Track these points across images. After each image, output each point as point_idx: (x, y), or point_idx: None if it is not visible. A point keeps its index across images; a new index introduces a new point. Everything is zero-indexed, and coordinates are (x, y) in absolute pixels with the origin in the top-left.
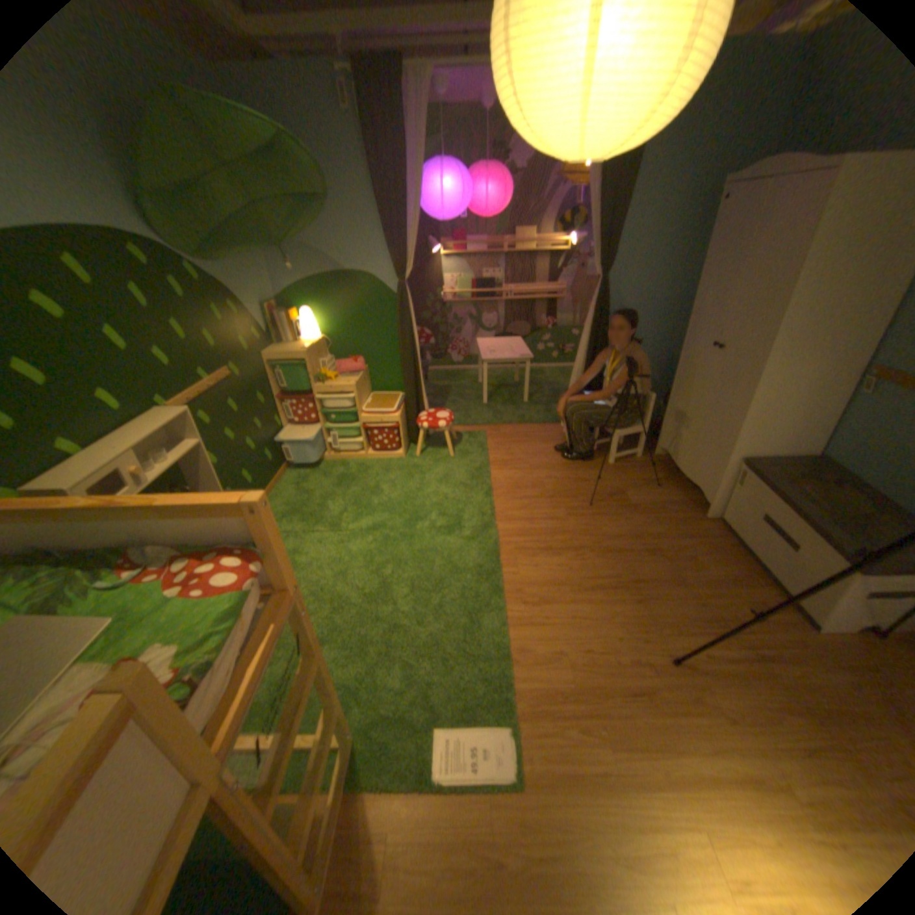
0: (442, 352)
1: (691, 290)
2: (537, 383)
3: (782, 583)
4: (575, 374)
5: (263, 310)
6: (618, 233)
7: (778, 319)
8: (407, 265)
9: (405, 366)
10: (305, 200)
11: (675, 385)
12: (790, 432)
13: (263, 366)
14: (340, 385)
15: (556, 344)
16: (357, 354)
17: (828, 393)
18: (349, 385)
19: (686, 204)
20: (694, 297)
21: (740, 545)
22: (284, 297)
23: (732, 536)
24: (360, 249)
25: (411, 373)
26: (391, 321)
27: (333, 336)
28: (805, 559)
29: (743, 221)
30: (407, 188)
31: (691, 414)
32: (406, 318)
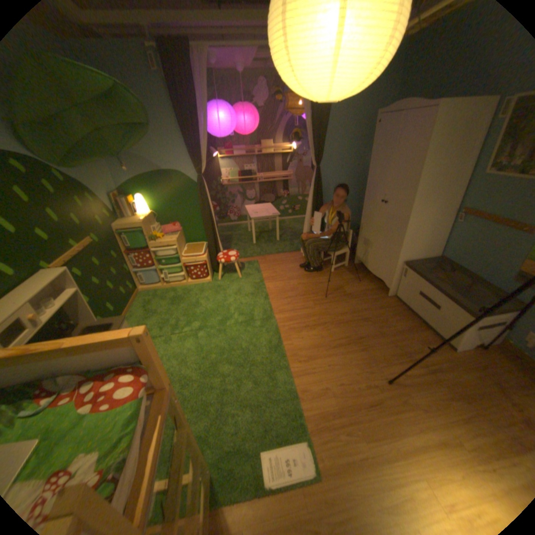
0: (224, 214)
1: (363, 172)
2: (283, 229)
3: (433, 327)
4: (306, 222)
5: (109, 197)
6: (323, 142)
7: (416, 186)
8: (202, 164)
9: (206, 225)
10: (134, 127)
11: (362, 224)
12: (426, 245)
13: (113, 233)
14: (166, 241)
15: (290, 205)
16: (175, 220)
17: (442, 223)
18: (172, 240)
19: (356, 125)
20: (365, 175)
21: (408, 309)
22: (122, 188)
23: (403, 305)
24: (171, 155)
25: (210, 229)
26: (194, 199)
27: (157, 210)
28: (444, 313)
29: (390, 134)
30: (198, 118)
31: (373, 240)
32: (204, 196)
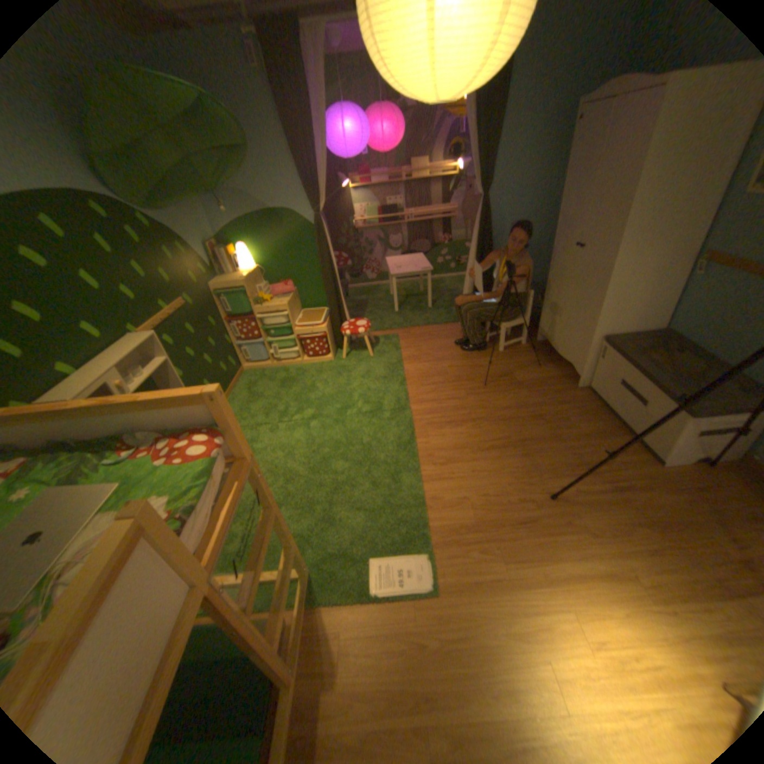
0: (358, 271)
1: (558, 200)
2: (438, 291)
3: (636, 431)
4: (467, 280)
5: (205, 248)
6: (494, 156)
7: (624, 219)
8: (319, 199)
9: (327, 284)
10: (229, 150)
11: (549, 281)
12: (640, 312)
13: (210, 294)
14: (275, 305)
15: (452, 257)
16: (287, 278)
17: (668, 277)
18: (282, 304)
19: (549, 126)
20: (561, 206)
21: (603, 406)
22: (221, 235)
23: (598, 400)
24: (279, 188)
25: (332, 290)
26: (311, 248)
27: (265, 264)
28: (651, 411)
29: (594, 137)
30: (313, 132)
31: (562, 304)
32: (323, 244)
